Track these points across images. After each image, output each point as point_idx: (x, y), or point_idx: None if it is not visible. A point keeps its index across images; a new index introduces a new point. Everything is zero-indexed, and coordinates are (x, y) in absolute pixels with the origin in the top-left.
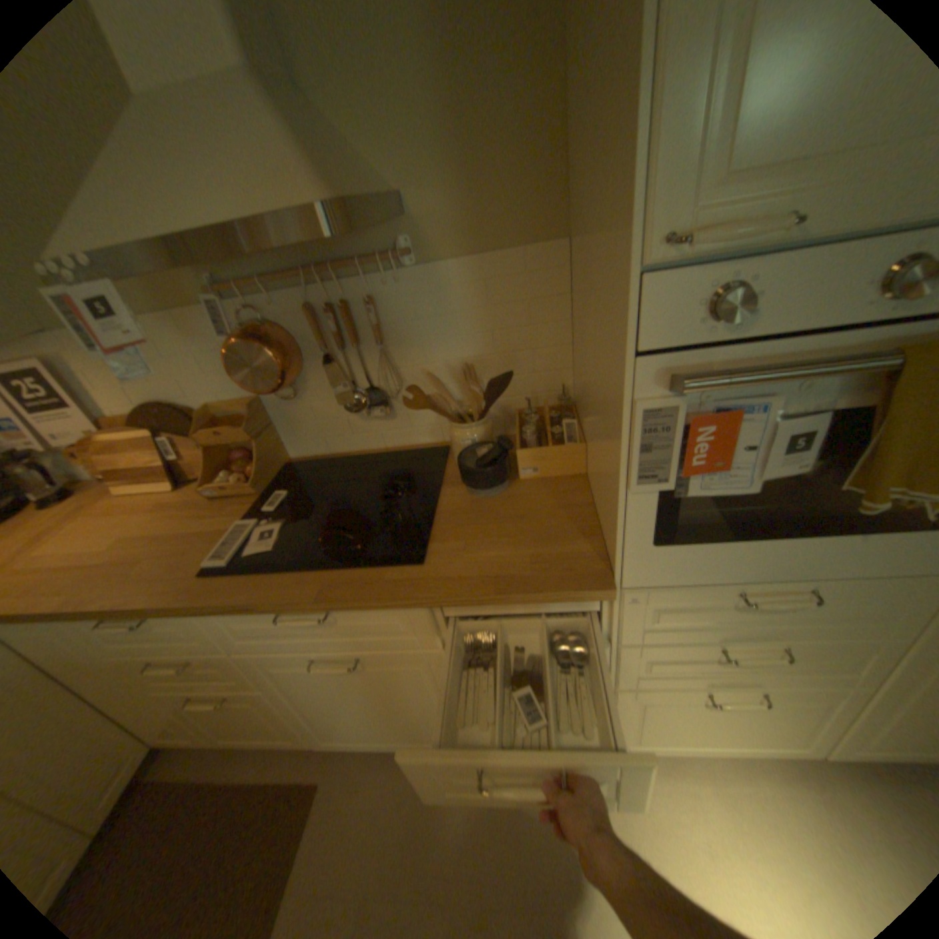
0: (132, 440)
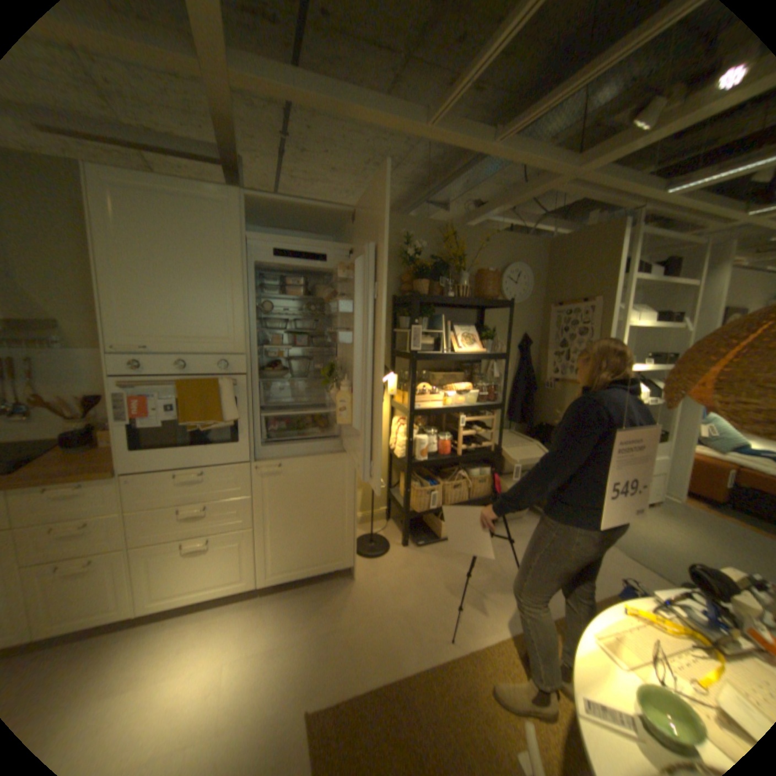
0: None
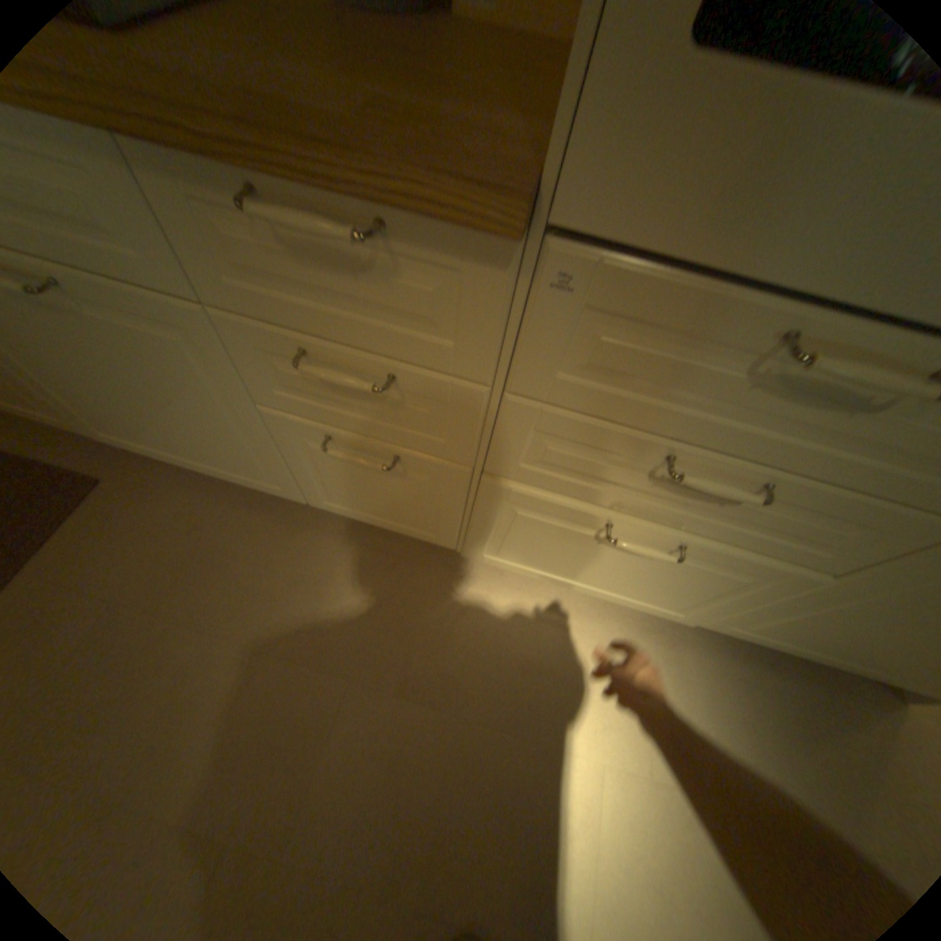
0: None
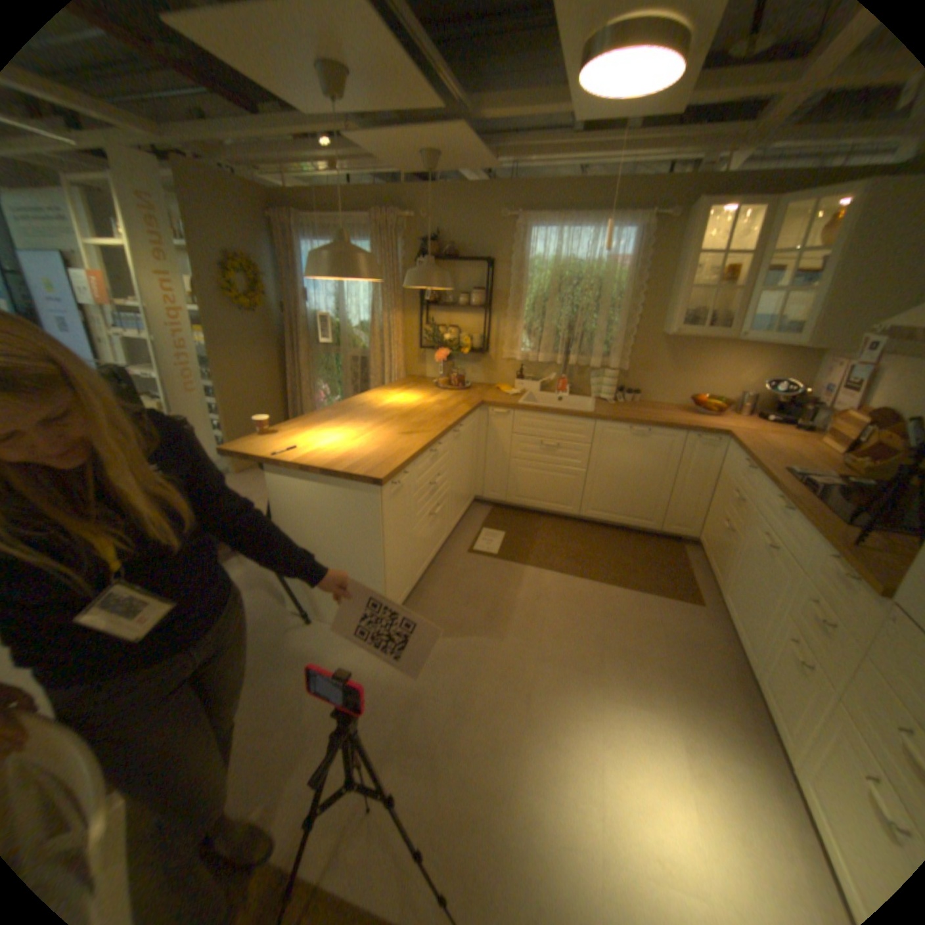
0: (859, 421)
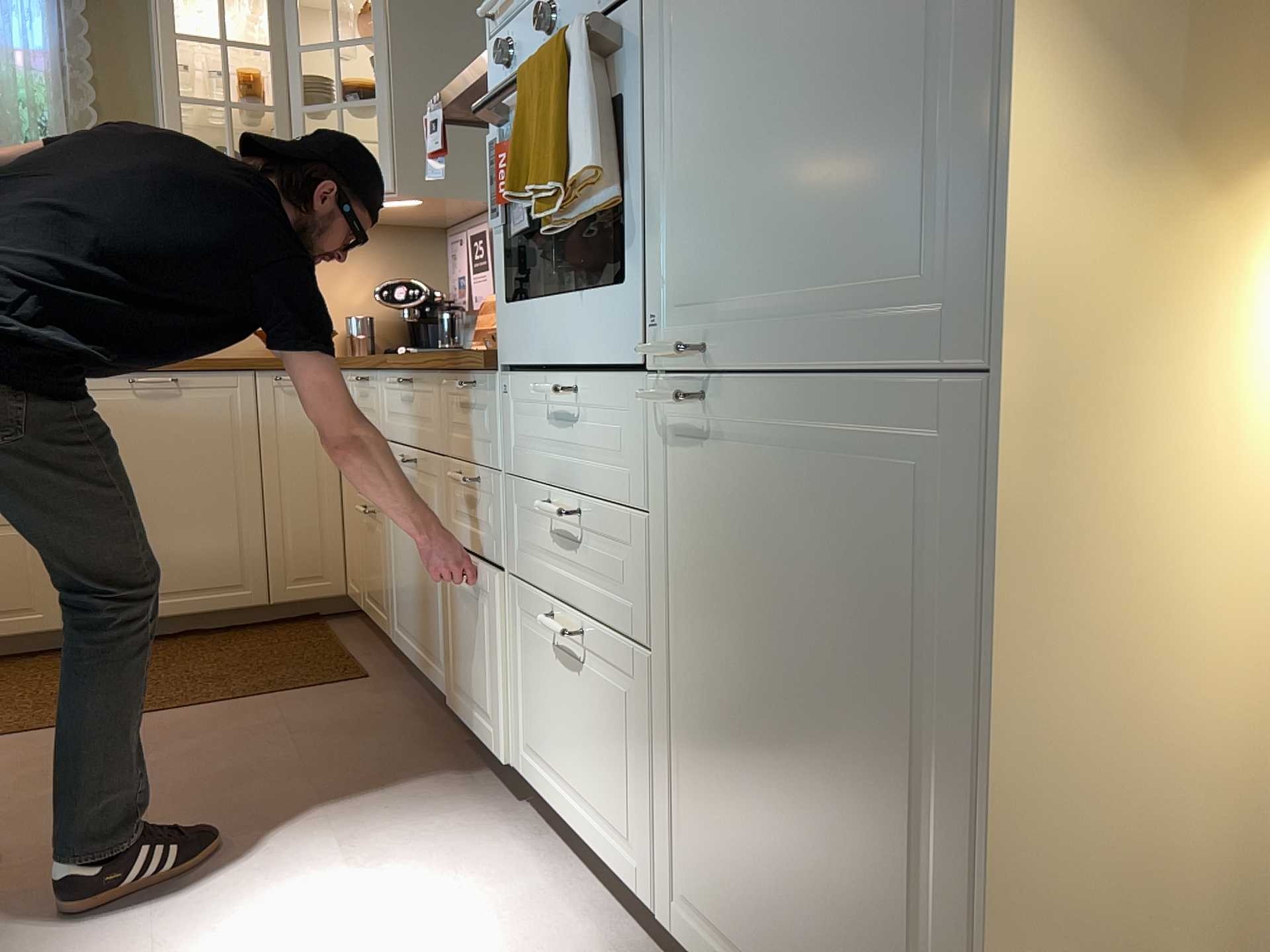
0: None
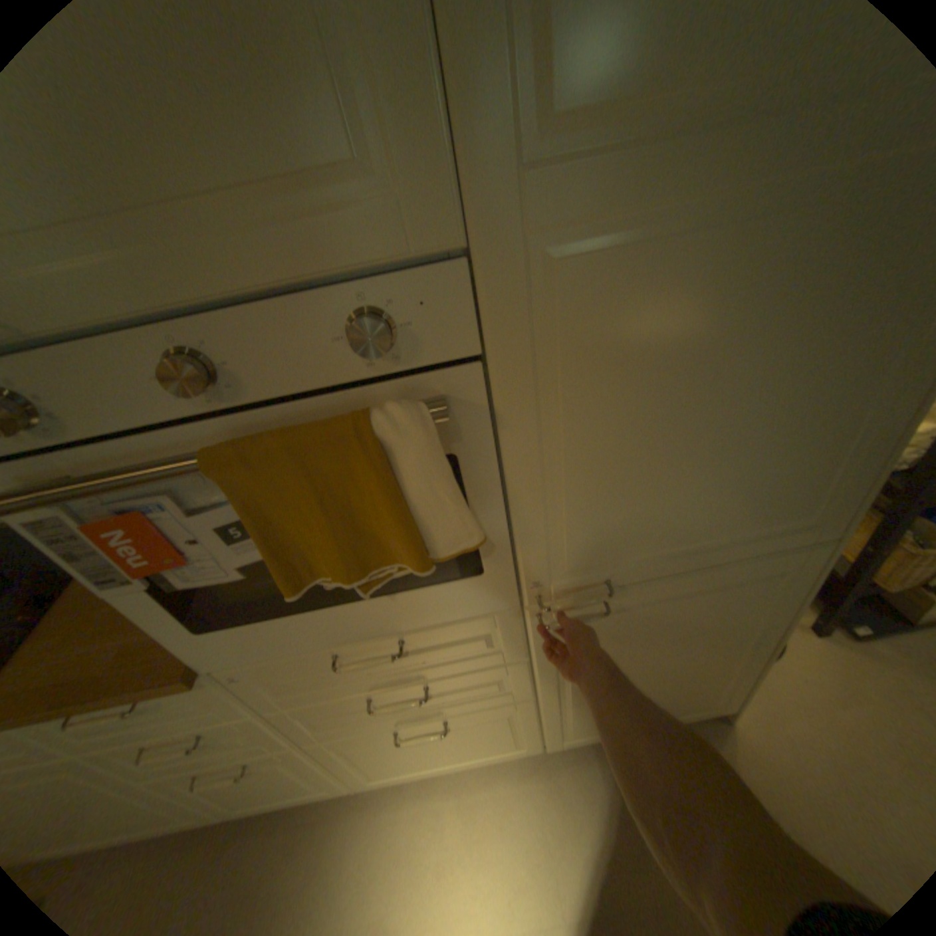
0: None
